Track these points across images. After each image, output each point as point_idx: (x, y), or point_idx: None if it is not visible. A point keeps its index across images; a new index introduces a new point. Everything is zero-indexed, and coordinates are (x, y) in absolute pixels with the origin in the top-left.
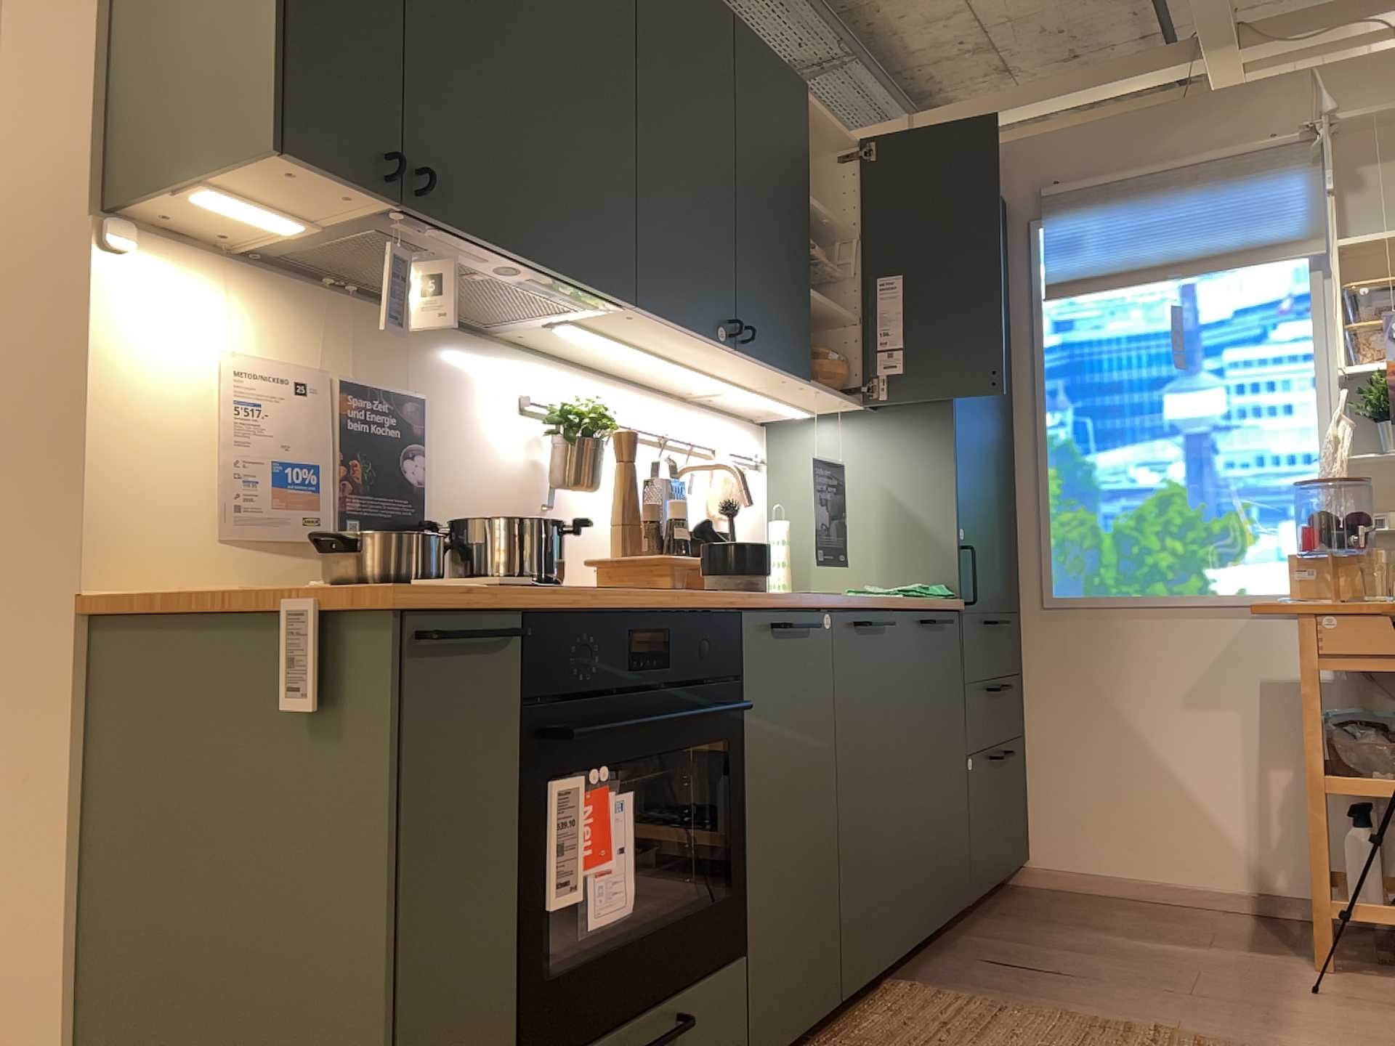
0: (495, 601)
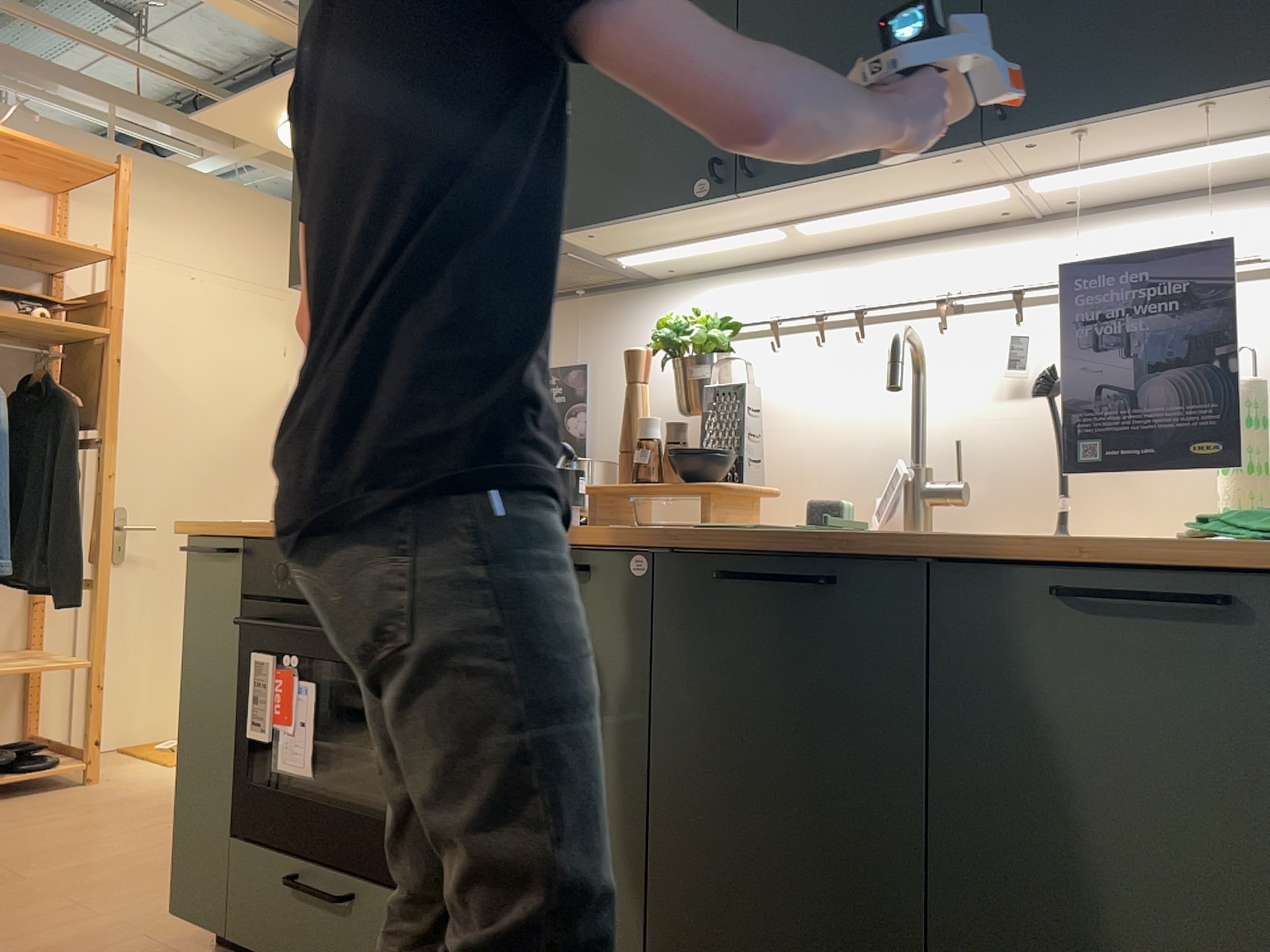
0: (222, 531)
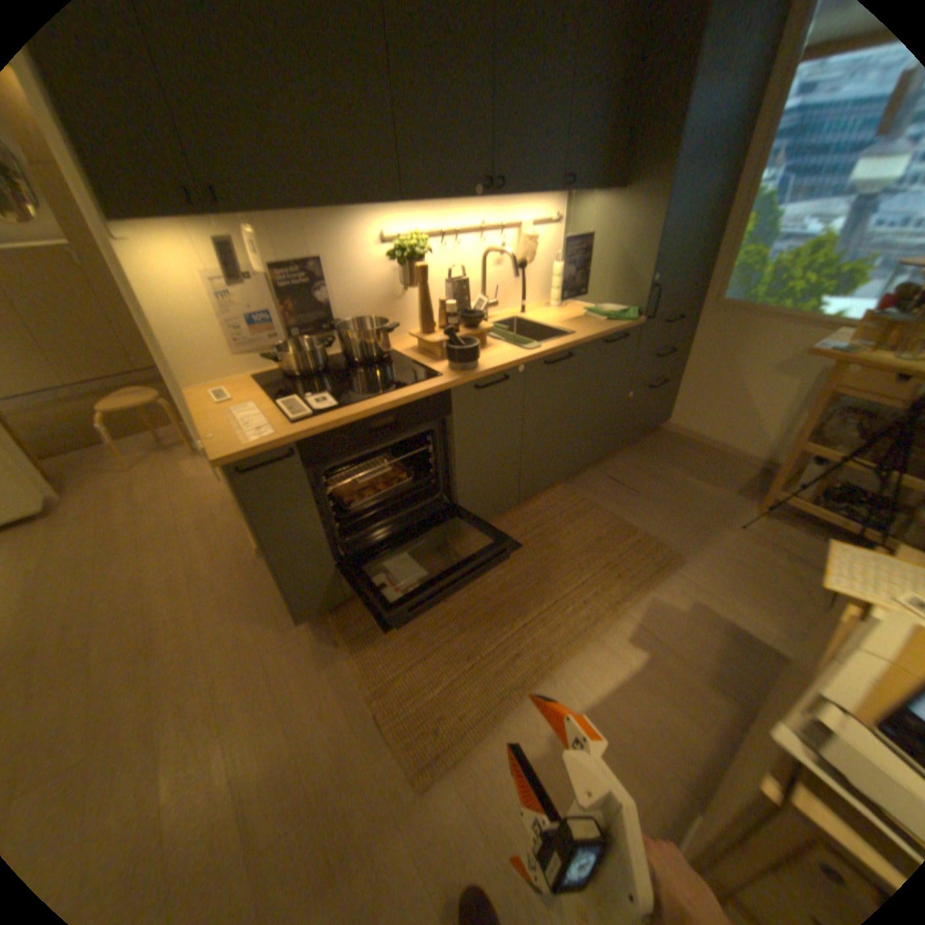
0: (276, 445)
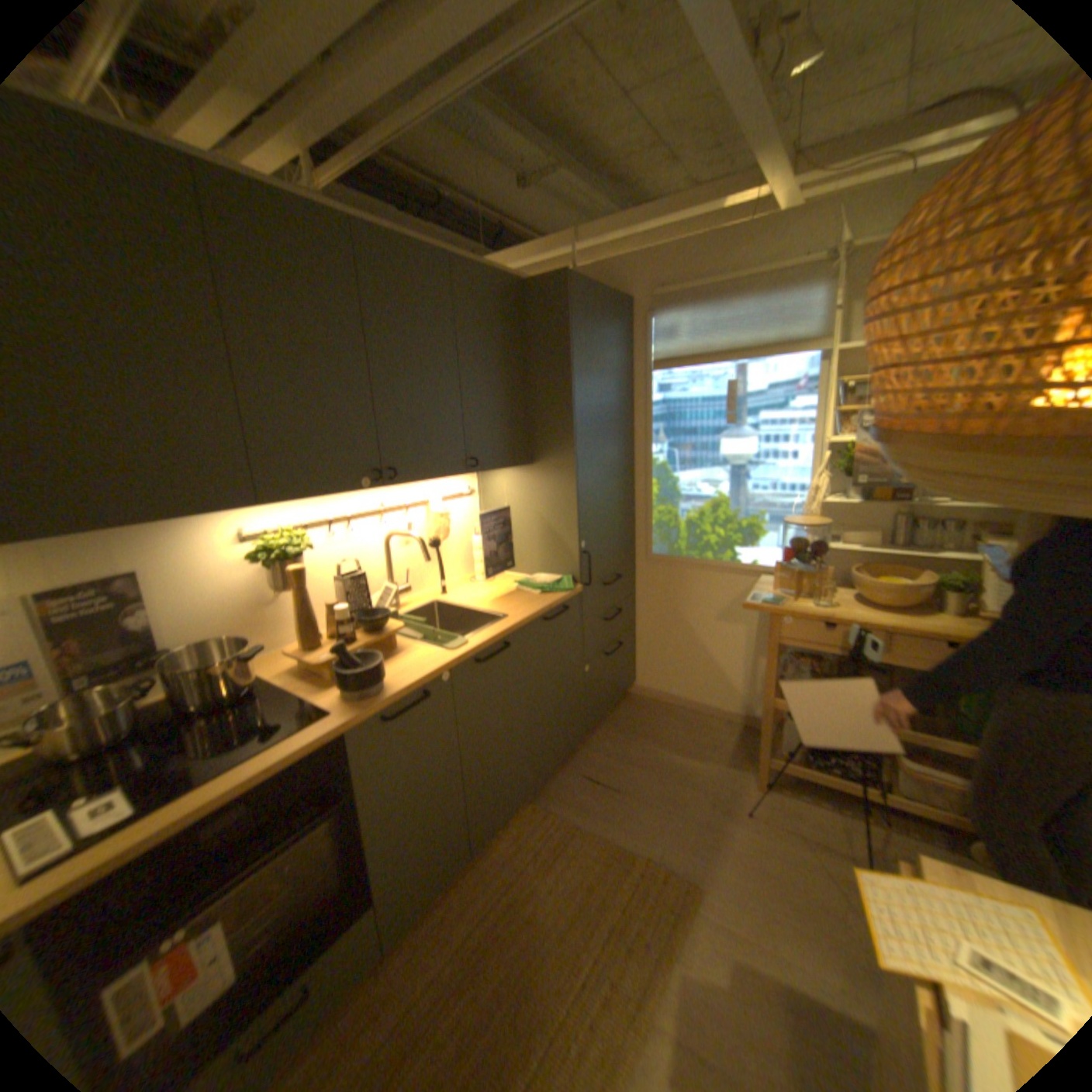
0: None
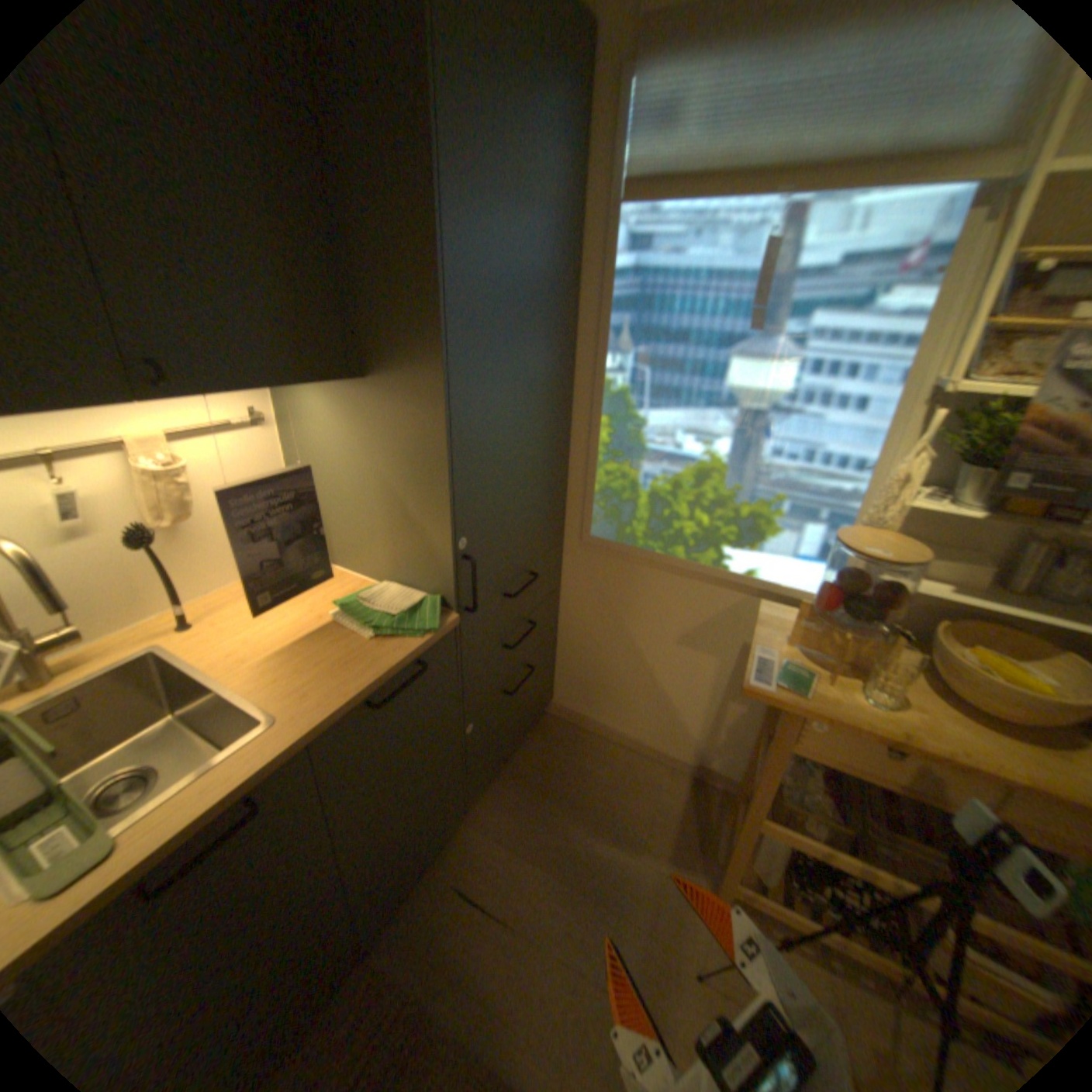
0: None
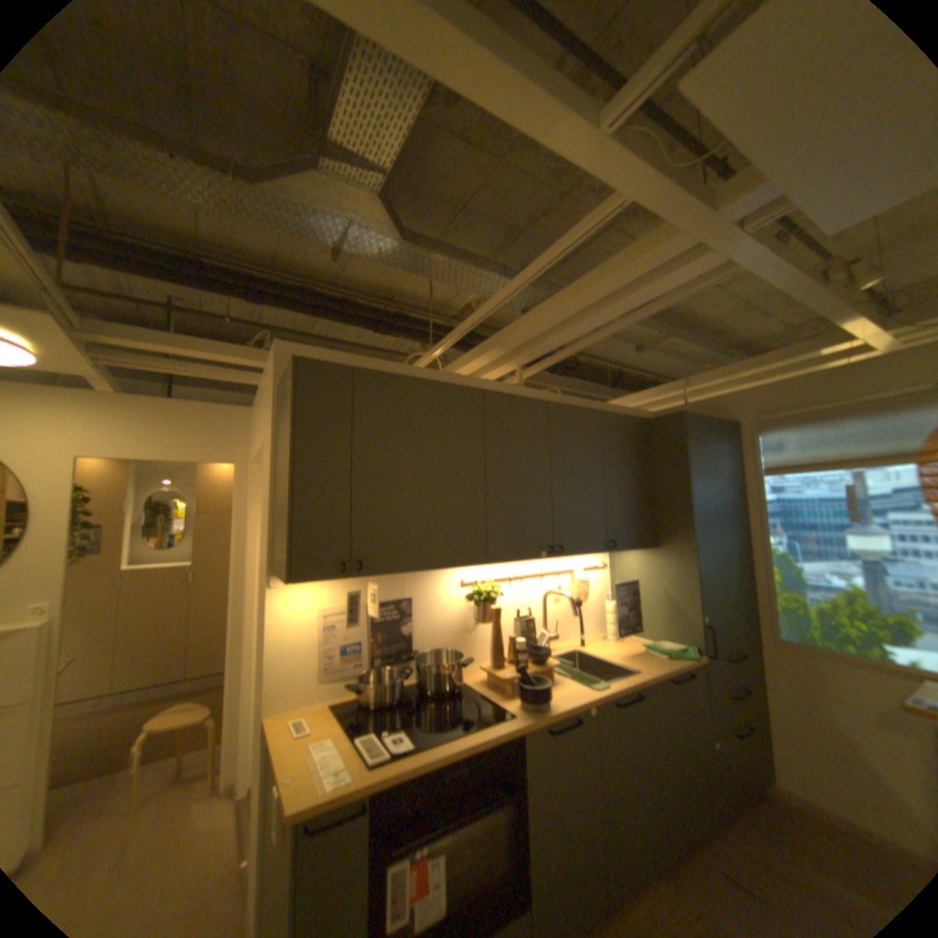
0: (352, 799)
